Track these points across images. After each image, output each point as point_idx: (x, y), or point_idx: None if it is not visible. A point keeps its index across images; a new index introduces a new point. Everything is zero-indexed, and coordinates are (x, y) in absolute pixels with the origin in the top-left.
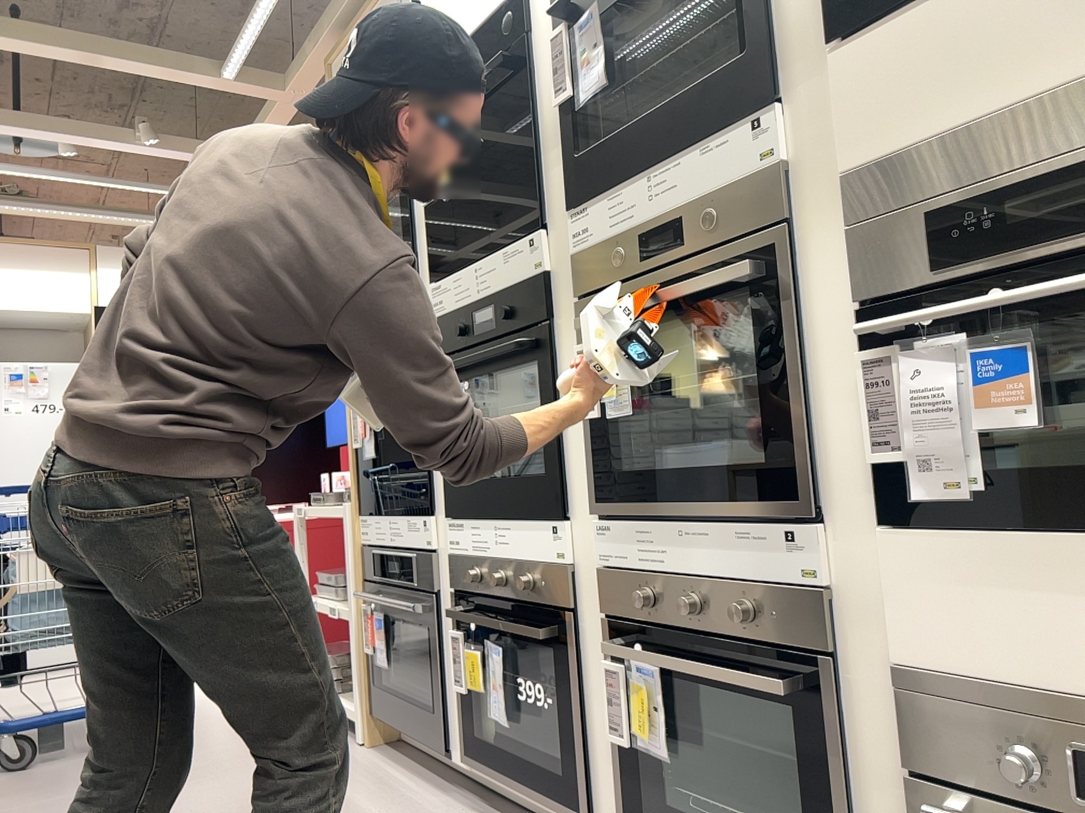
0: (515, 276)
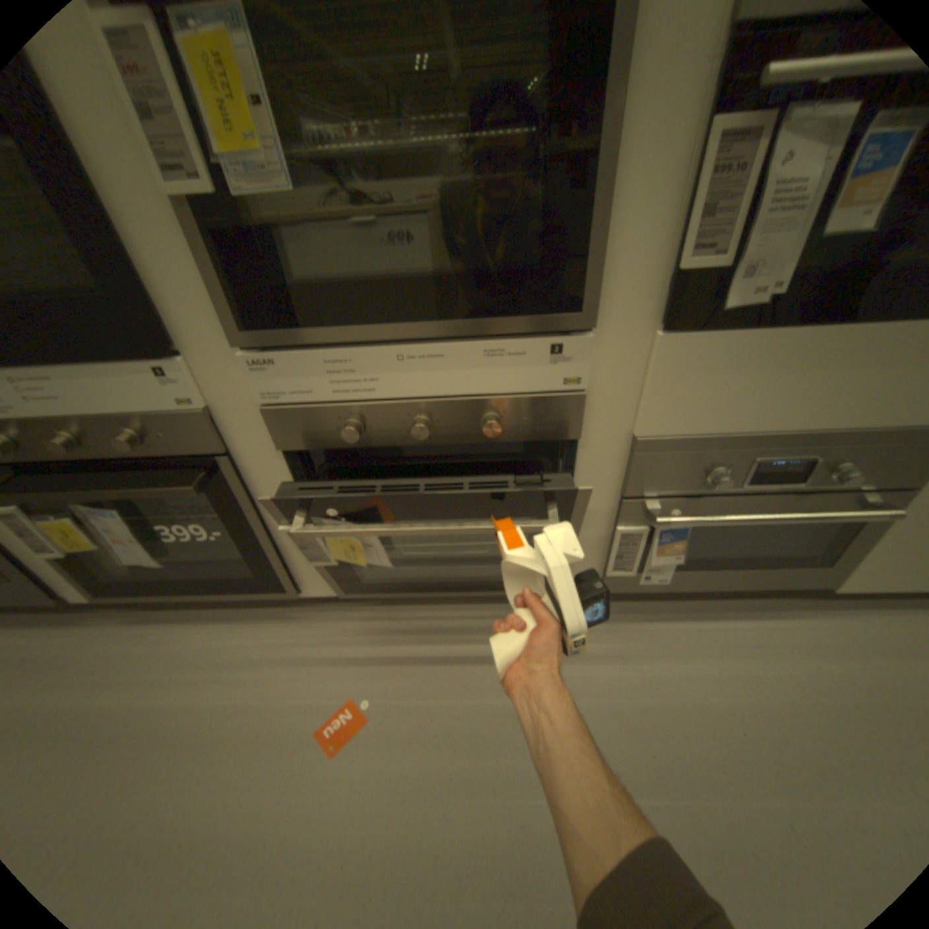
0: None
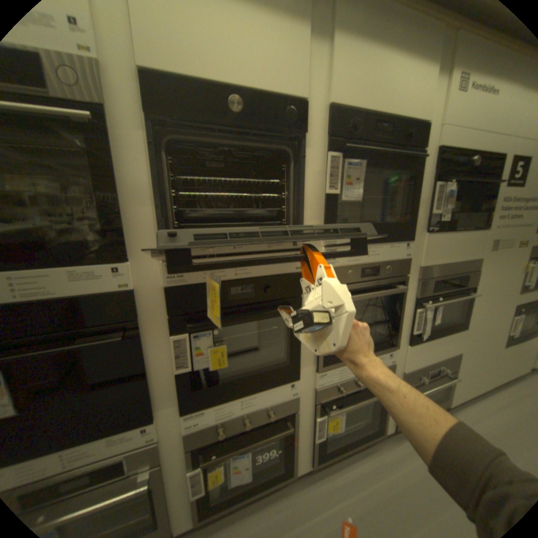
0: (278, 271)
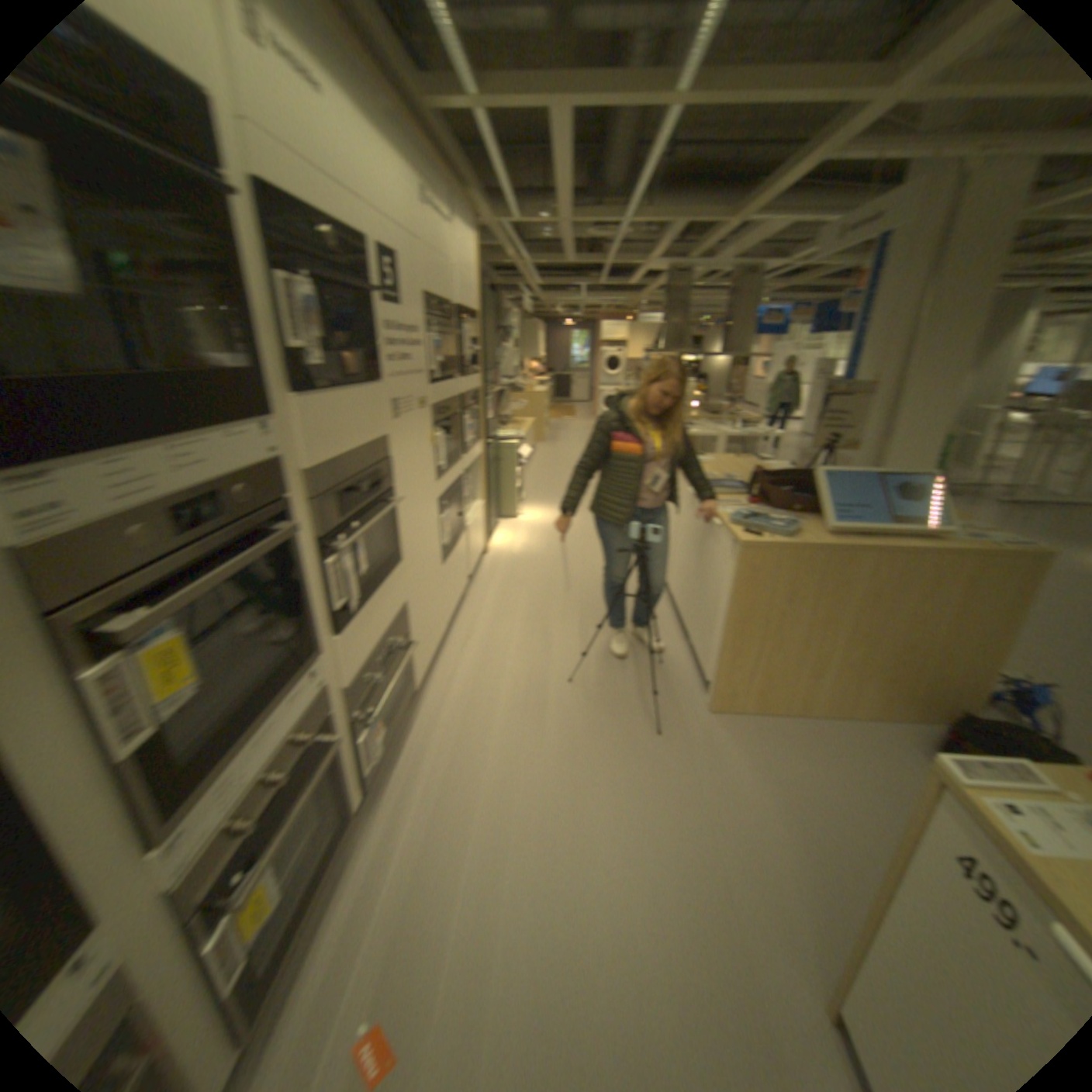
0: None
